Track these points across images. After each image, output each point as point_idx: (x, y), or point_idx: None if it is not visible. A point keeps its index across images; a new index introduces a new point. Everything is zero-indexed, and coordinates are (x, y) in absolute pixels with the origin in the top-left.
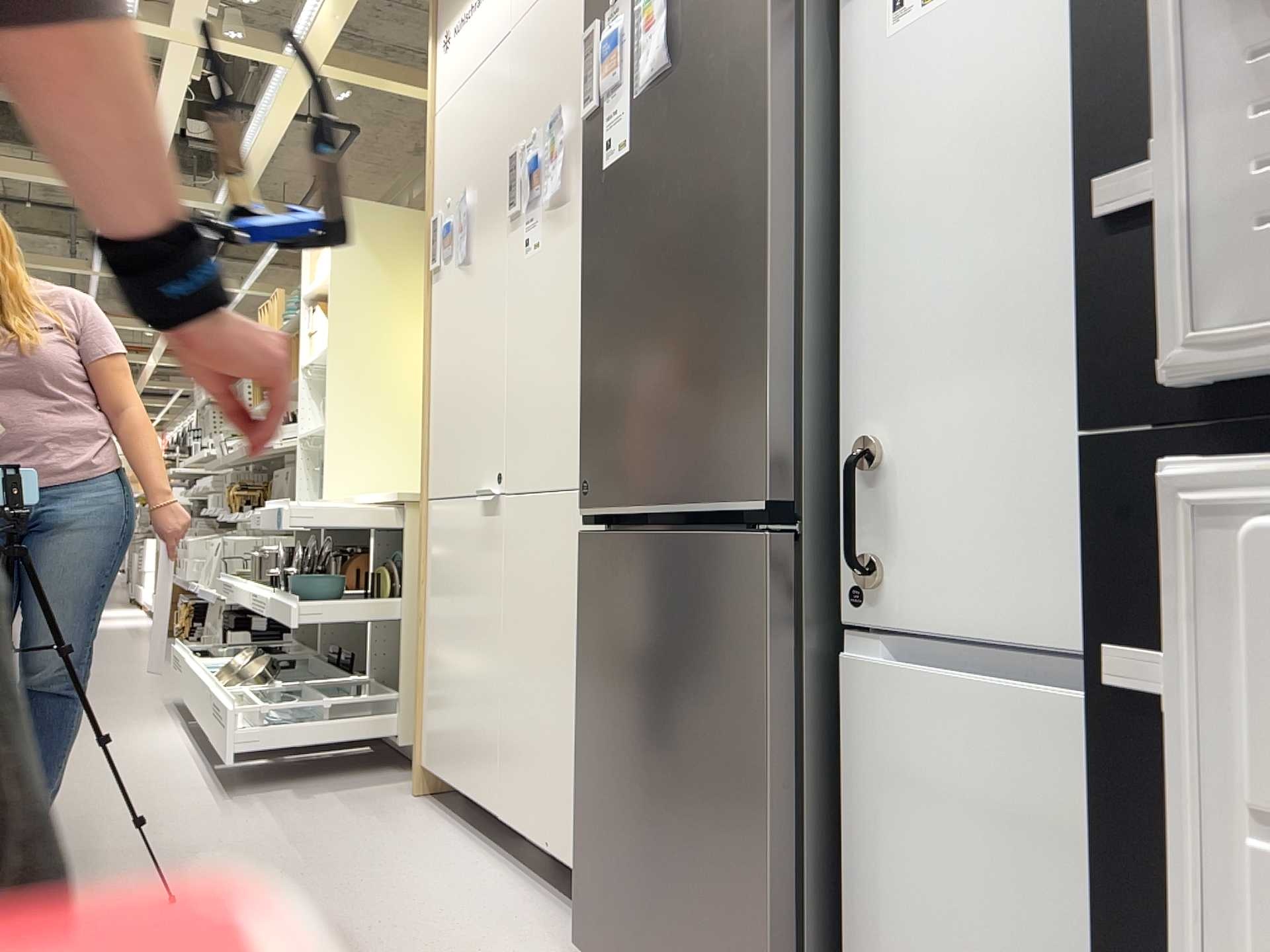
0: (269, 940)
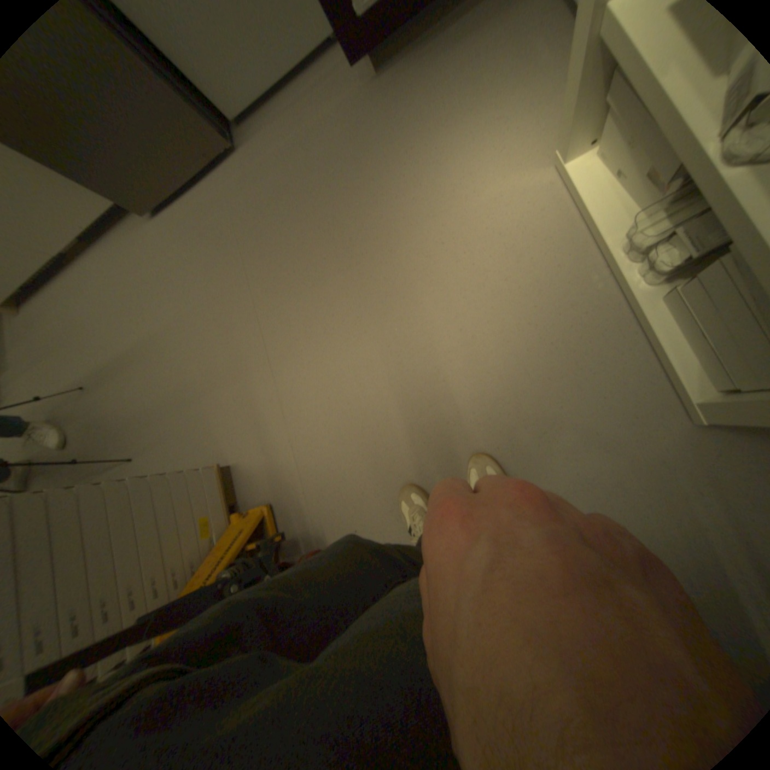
0: (111, 339)
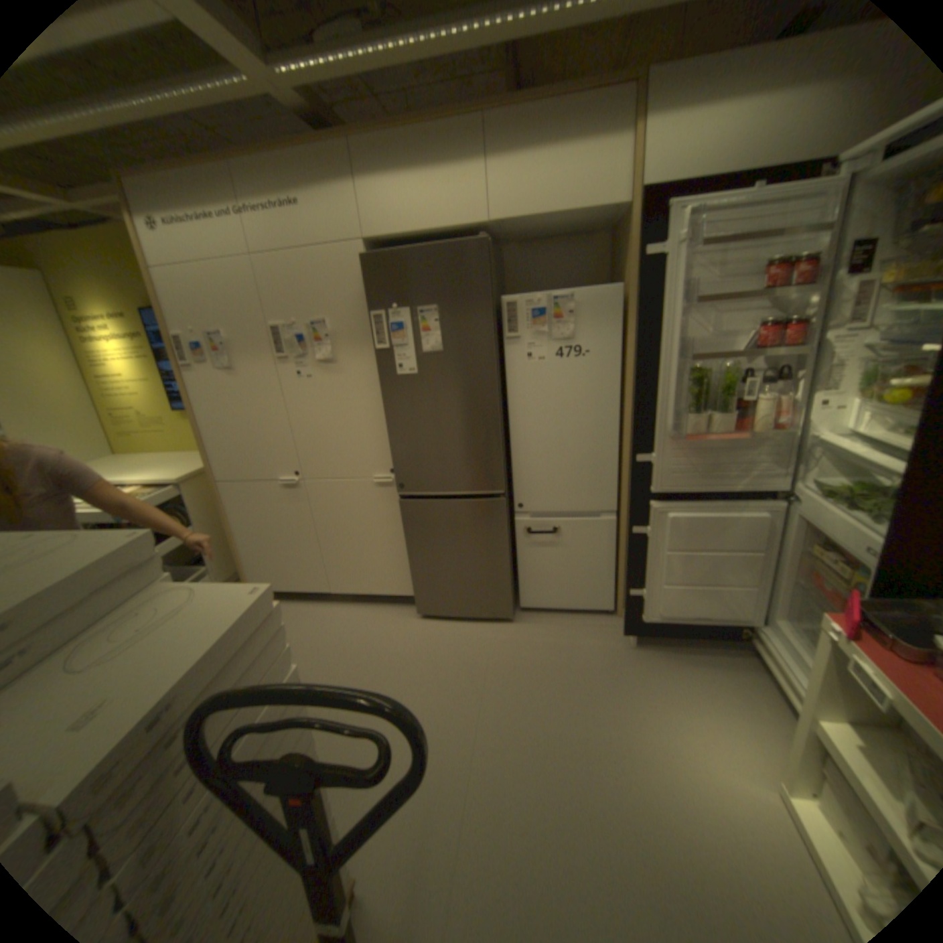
0: (317, 675)
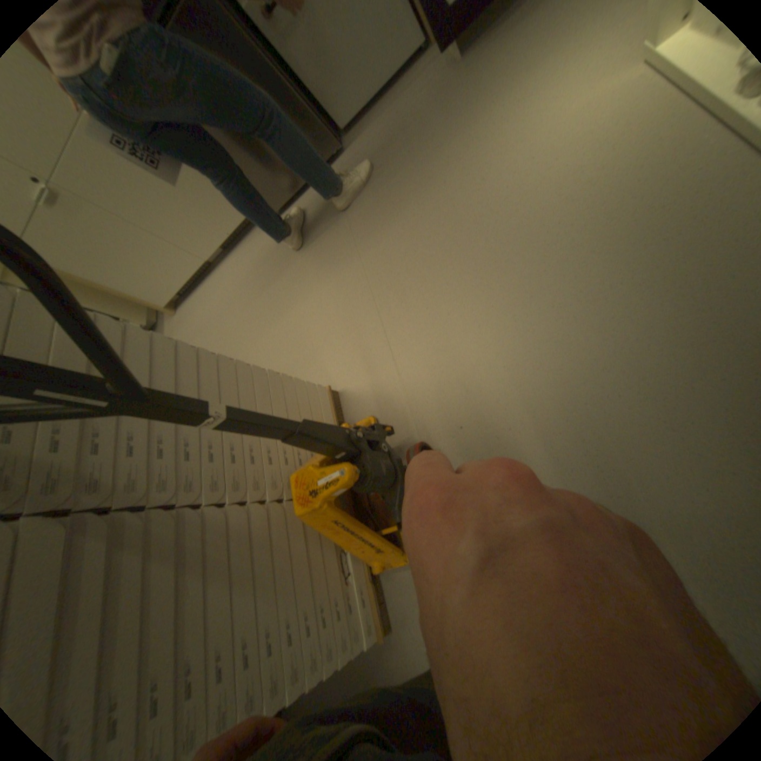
0: (243, 314)
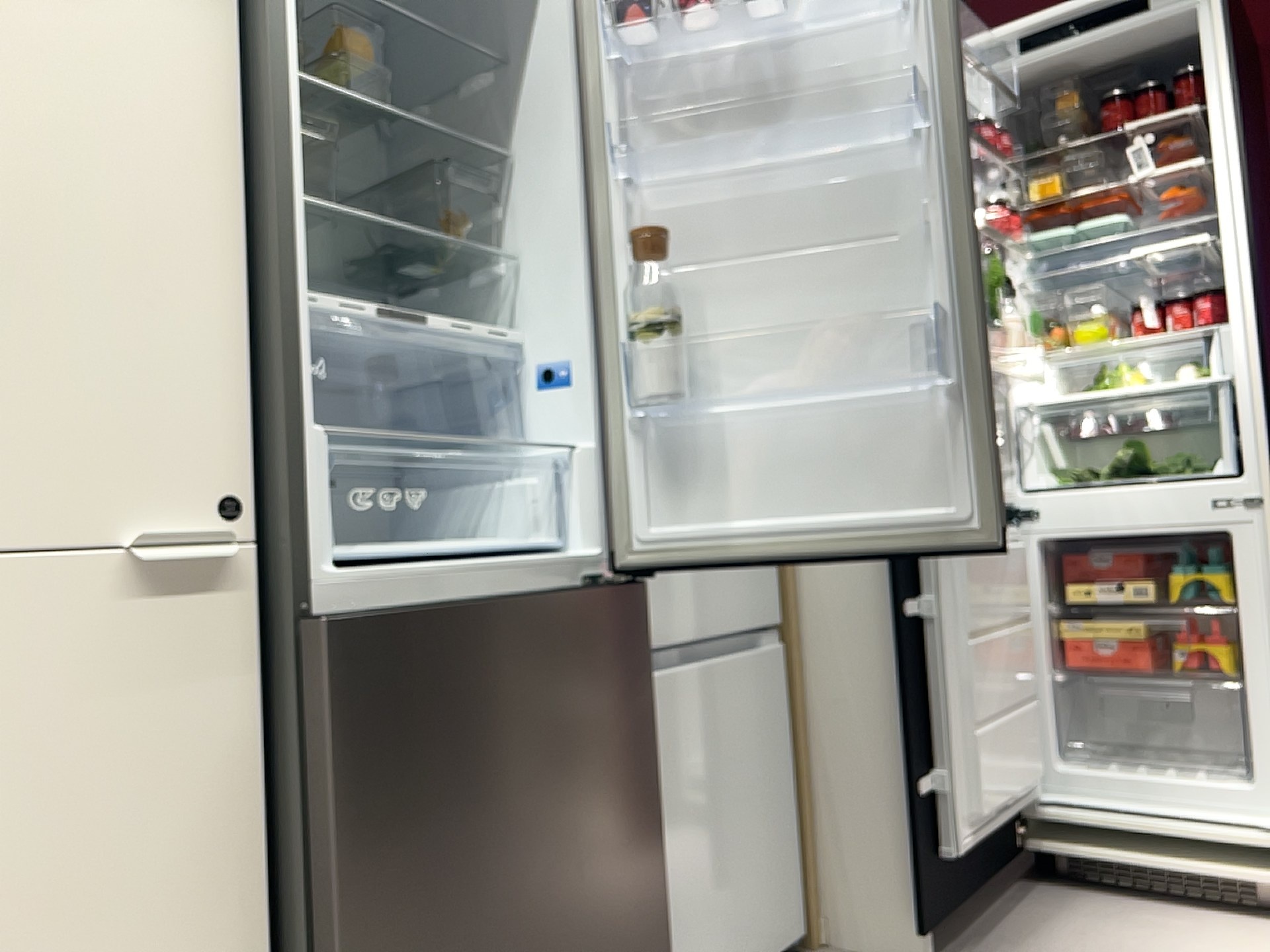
0: None
